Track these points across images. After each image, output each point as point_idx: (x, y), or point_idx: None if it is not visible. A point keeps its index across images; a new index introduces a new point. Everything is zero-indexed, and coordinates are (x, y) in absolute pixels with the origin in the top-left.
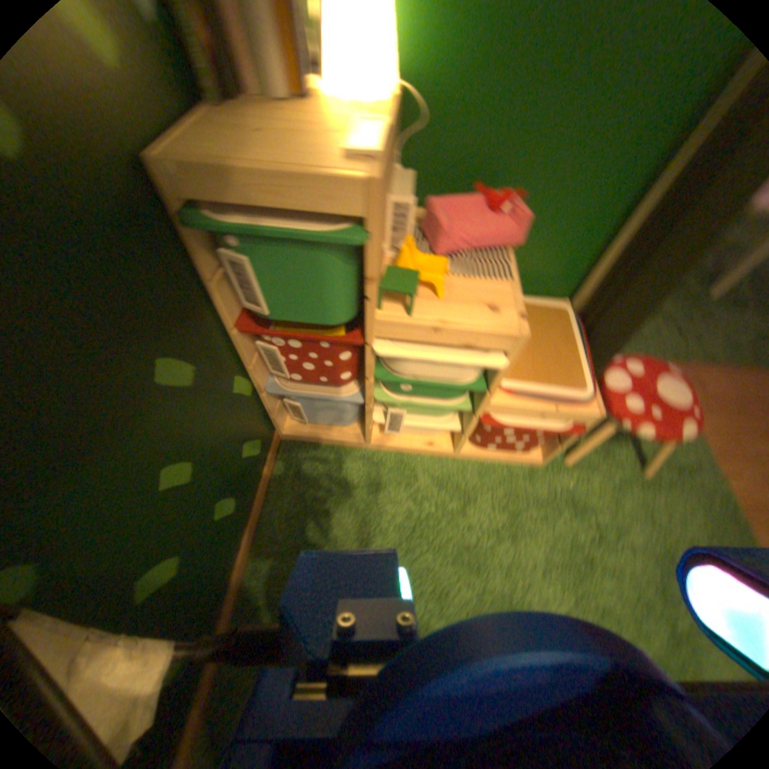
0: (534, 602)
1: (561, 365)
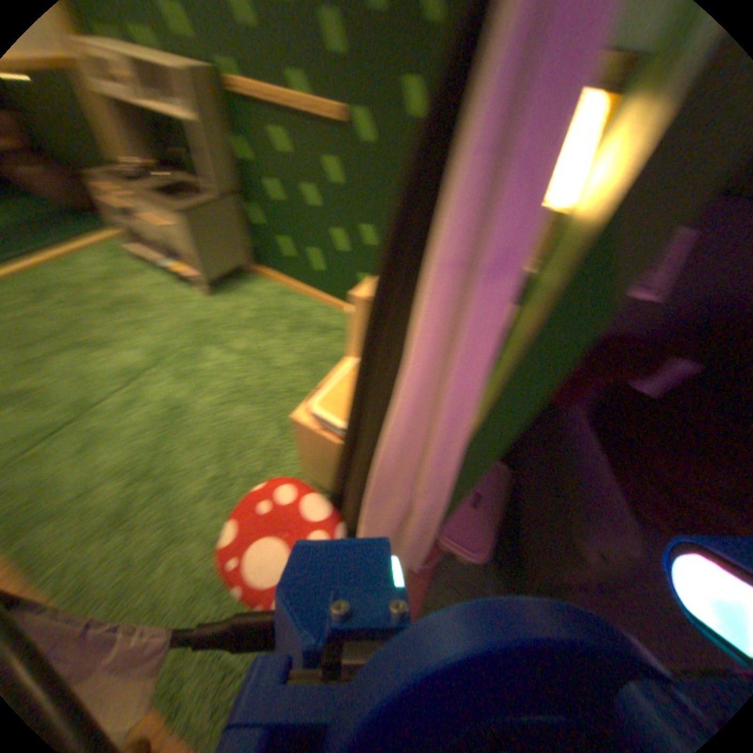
0: (231, 411)
1: (342, 407)
